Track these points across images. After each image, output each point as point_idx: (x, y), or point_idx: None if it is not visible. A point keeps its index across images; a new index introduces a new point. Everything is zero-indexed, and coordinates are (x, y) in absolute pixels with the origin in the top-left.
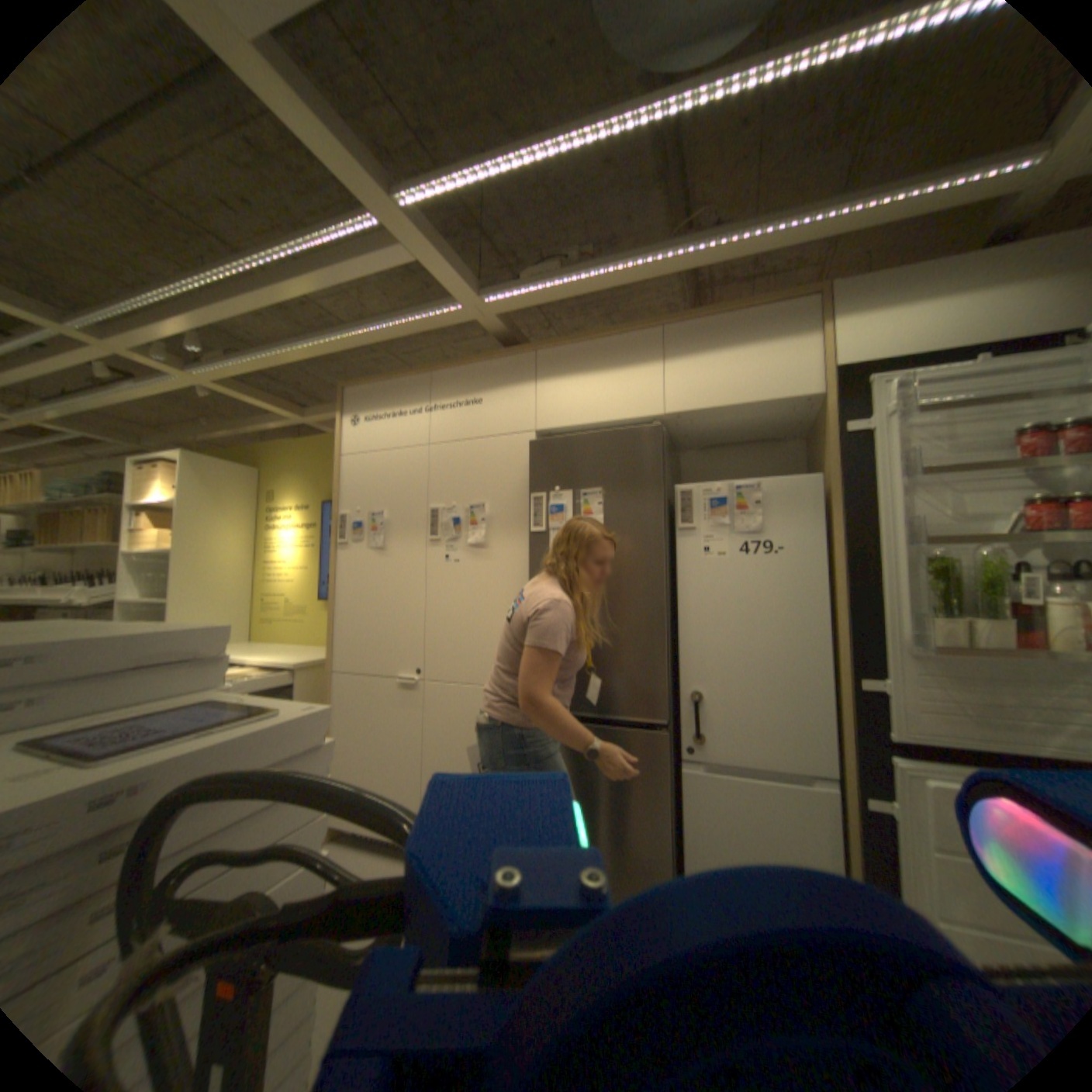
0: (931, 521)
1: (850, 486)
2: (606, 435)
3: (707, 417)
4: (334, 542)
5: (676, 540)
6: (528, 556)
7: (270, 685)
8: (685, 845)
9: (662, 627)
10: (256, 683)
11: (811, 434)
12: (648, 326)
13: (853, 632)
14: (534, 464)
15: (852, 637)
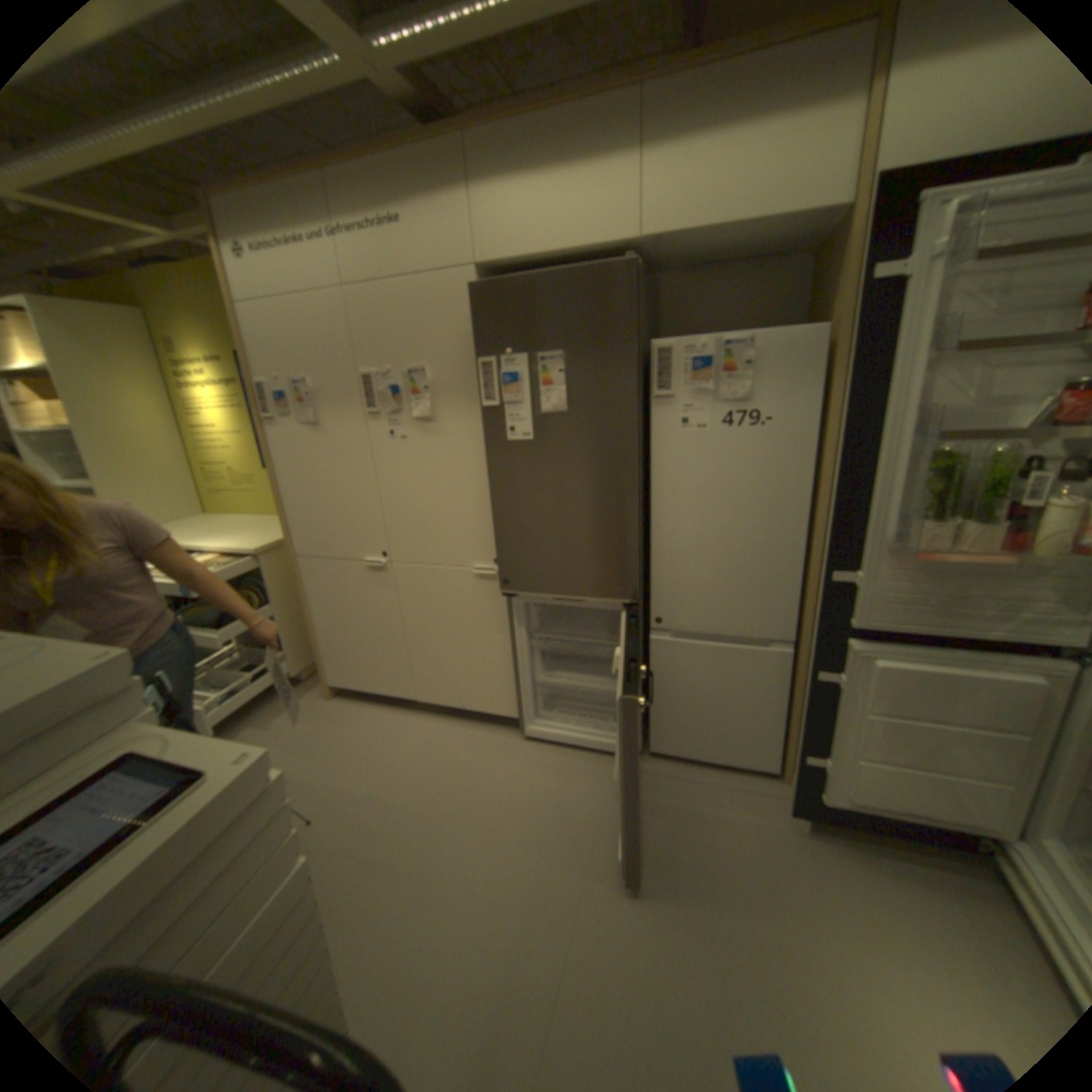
0: (949, 405)
1: (862, 348)
2: (565, 274)
3: (696, 238)
4: (256, 417)
5: (651, 409)
6: (483, 430)
7: (233, 572)
8: (650, 694)
9: (633, 512)
10: (218, 571)
11: (824, 251)
12: (620, 85)
13: (832, 513)
14: (477, 317)
15: (832, 531)
